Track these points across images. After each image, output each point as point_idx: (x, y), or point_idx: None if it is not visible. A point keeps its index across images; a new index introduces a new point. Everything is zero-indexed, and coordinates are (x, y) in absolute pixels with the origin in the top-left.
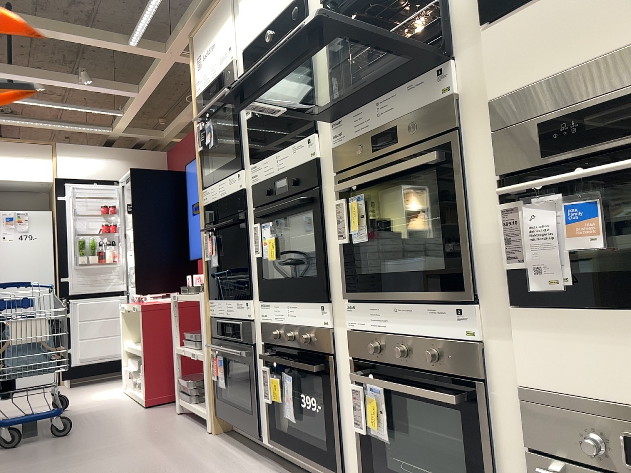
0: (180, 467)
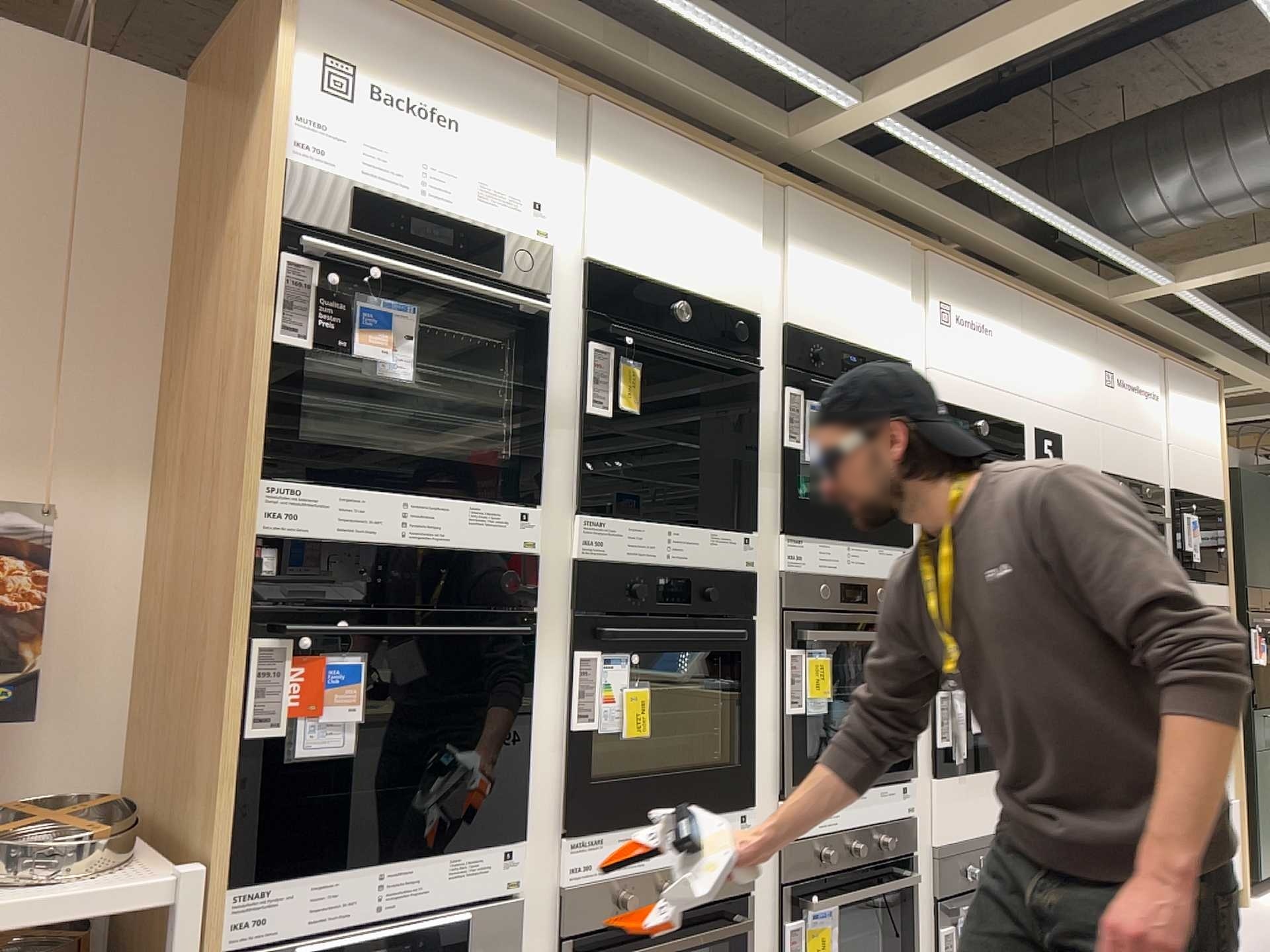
0: None
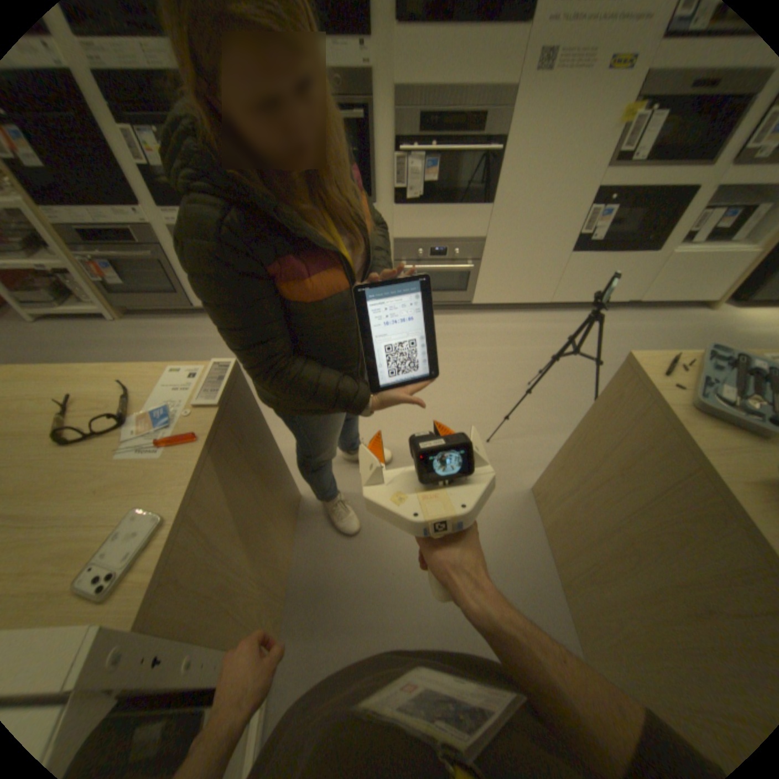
0: (145, 349)
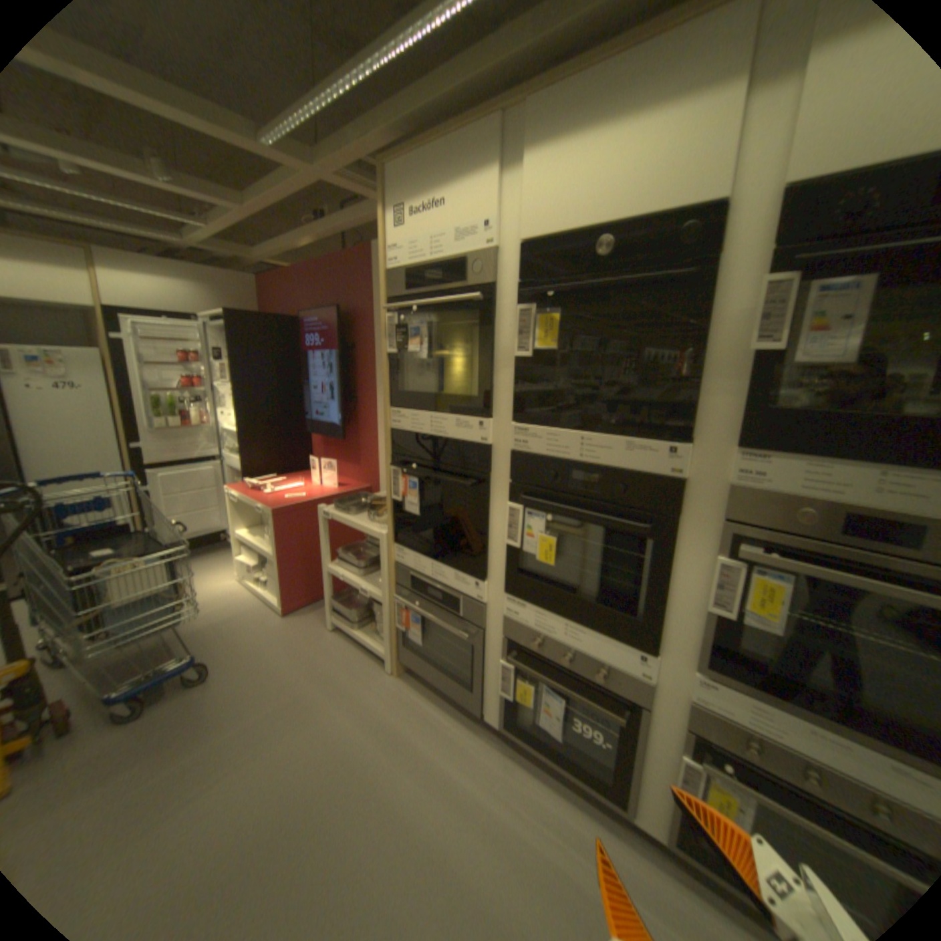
0: (391, 756)
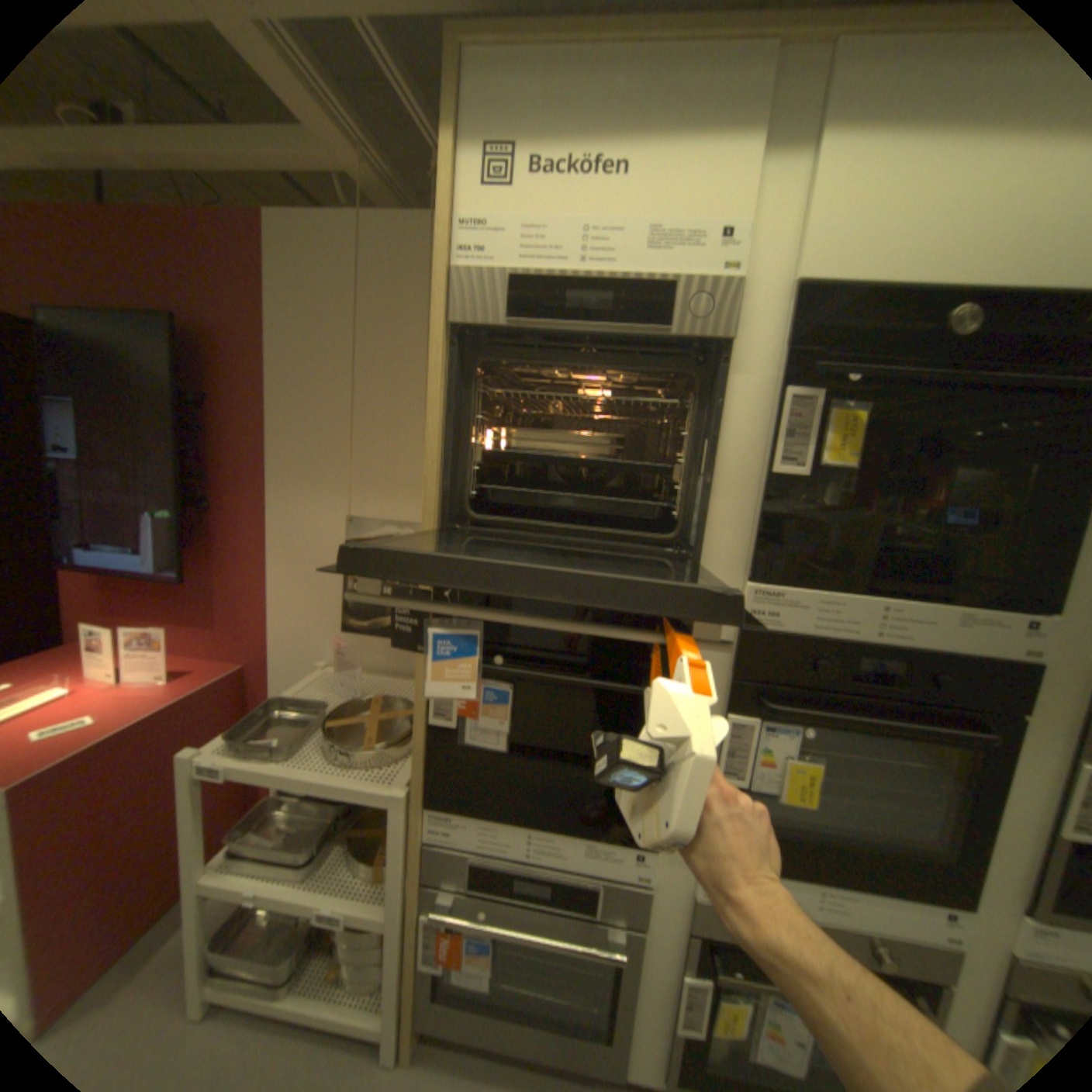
0: None
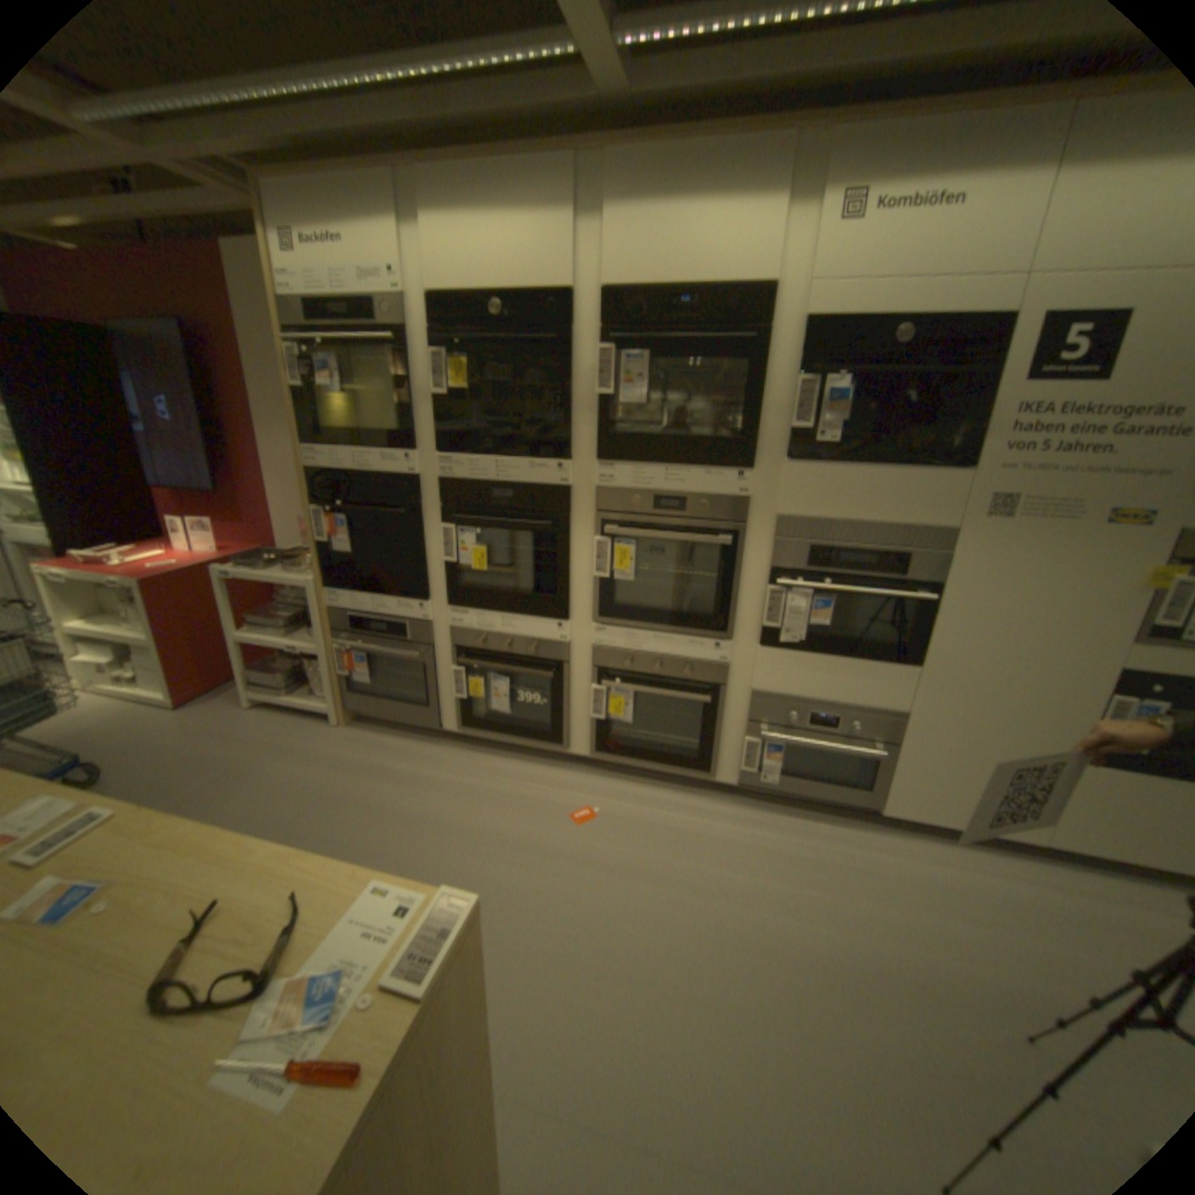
0: (358, 779)
